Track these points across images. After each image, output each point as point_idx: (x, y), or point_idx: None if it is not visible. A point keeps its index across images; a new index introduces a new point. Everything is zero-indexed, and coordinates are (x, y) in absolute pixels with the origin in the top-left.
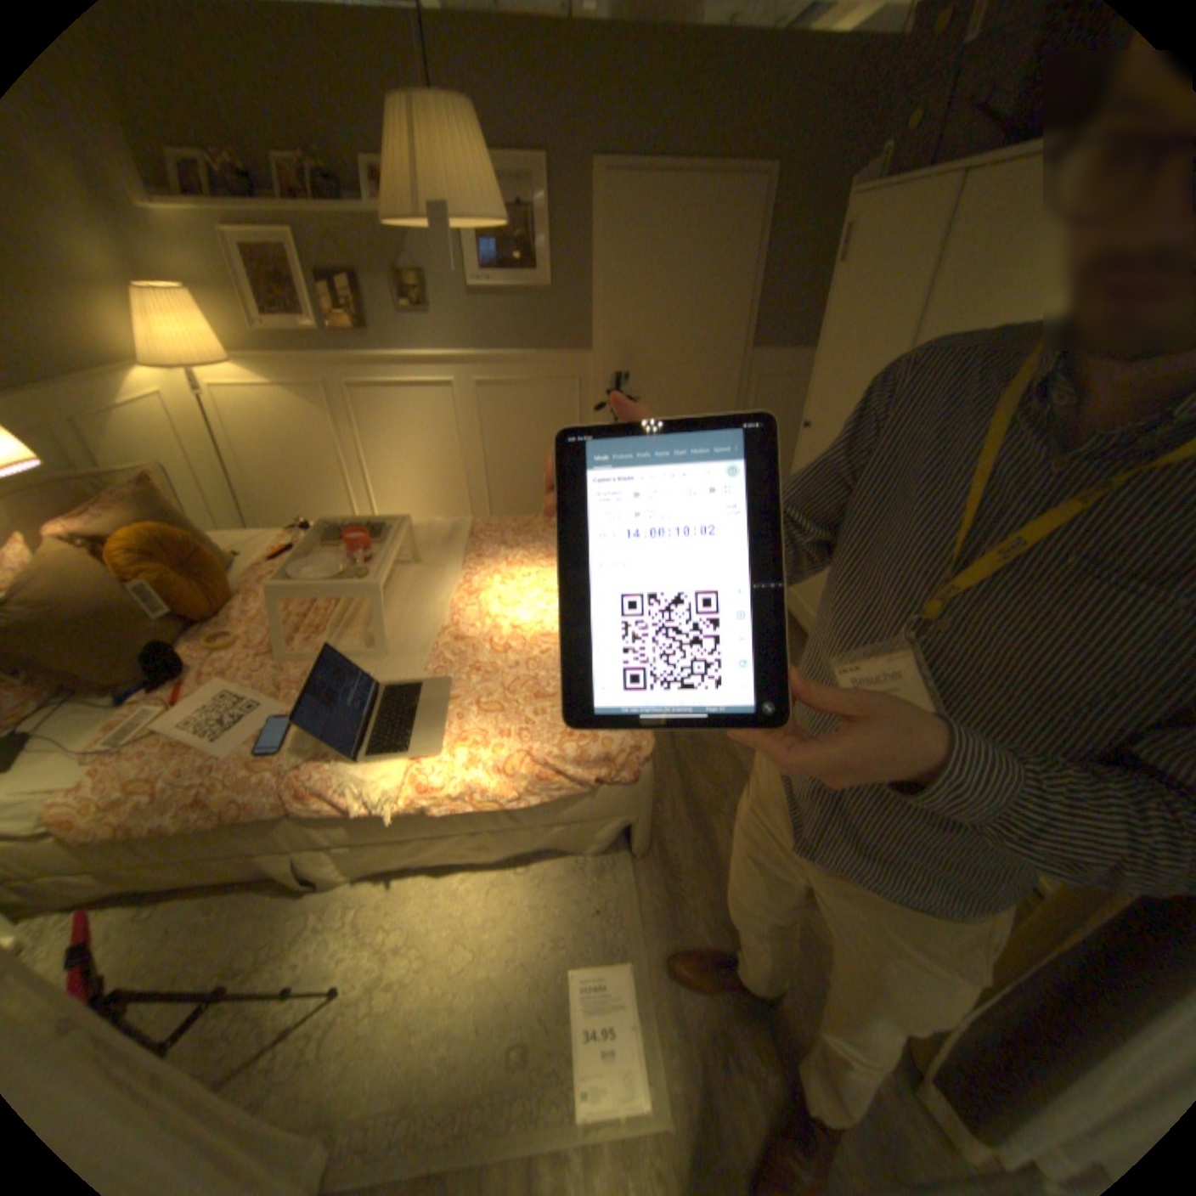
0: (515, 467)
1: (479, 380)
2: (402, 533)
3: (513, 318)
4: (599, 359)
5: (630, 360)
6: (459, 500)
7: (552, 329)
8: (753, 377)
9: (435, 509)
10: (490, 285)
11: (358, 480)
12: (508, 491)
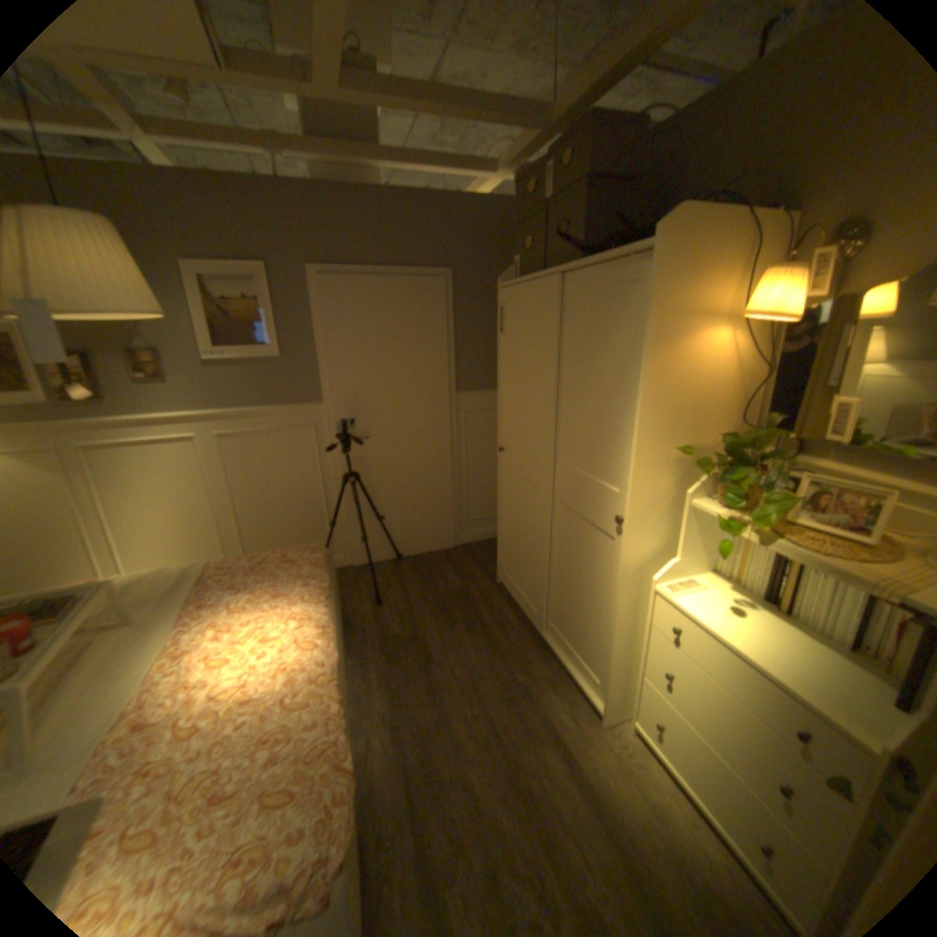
0: (261, 503)
1: (219, 433)
2: (89, 604)
3: (247, 382)
4: (330, 409)
5: (356, 408)
6: (207, 539)
7: (284, 388)
8: (460, 413)
9: (182, 550)
10: (223, 358)
11: (95, 533)
12: (257, 524)
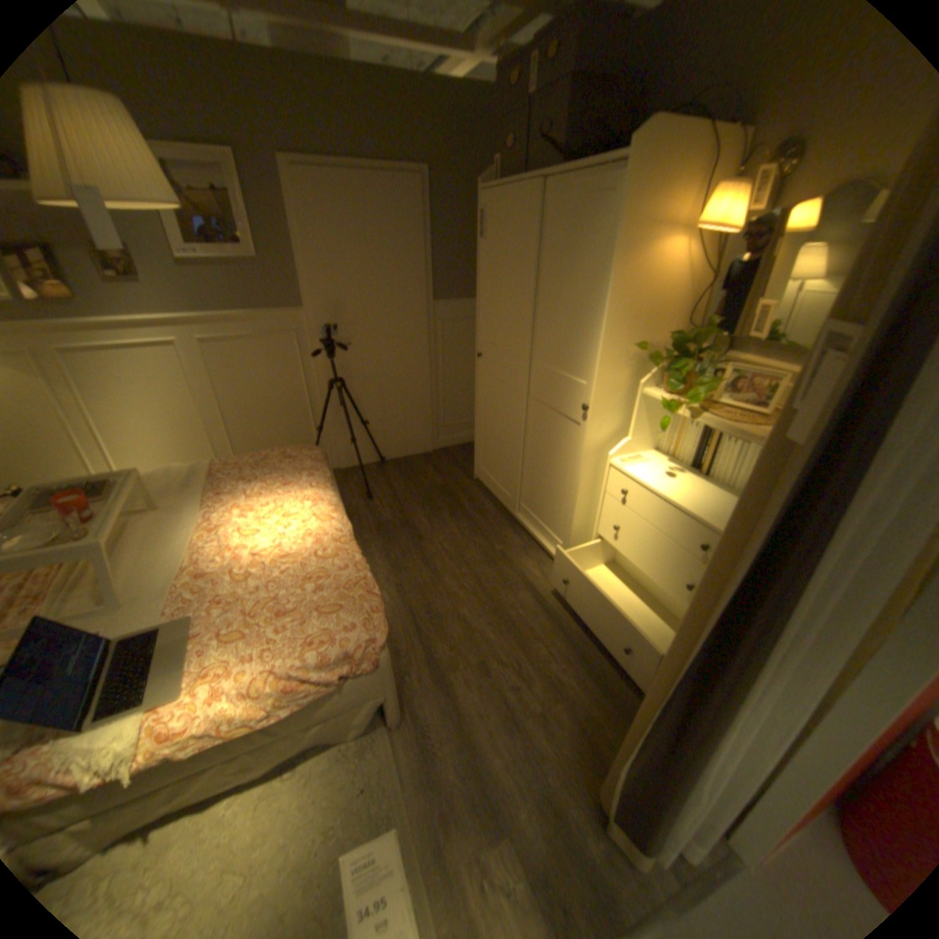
0: (250, 408)
1: (202, 337)
2: (129, 485)
3: (226, 283)
4: (311, 314)
5: (337, 313)
6: (200, 443)
7: (264, 291)
8: (438, 321)
9: (177, 453)
10: (198, 256)
11: (88, 437)
12: (248, 429)
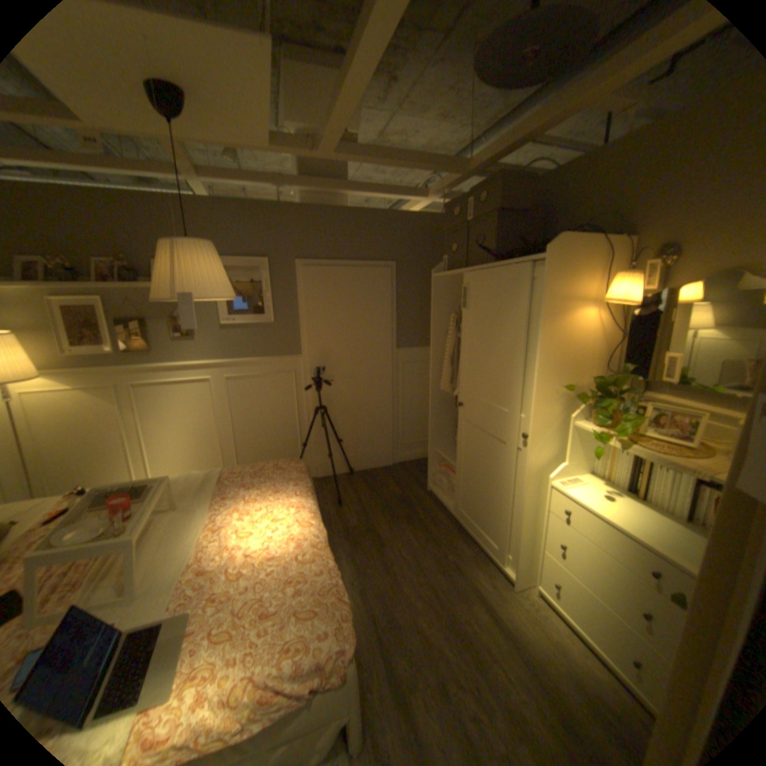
0: (254, 428)
1: (228, 376)
2: (160, 490)
3: (250, 340)
4: (307, 360)
5: (325, 359)
6: (213, 454)
7: (276, 344)
8: (399, 364)
9: (195, 462)
10: (235, 323)
11: (135, 448)
12: (250, 444)
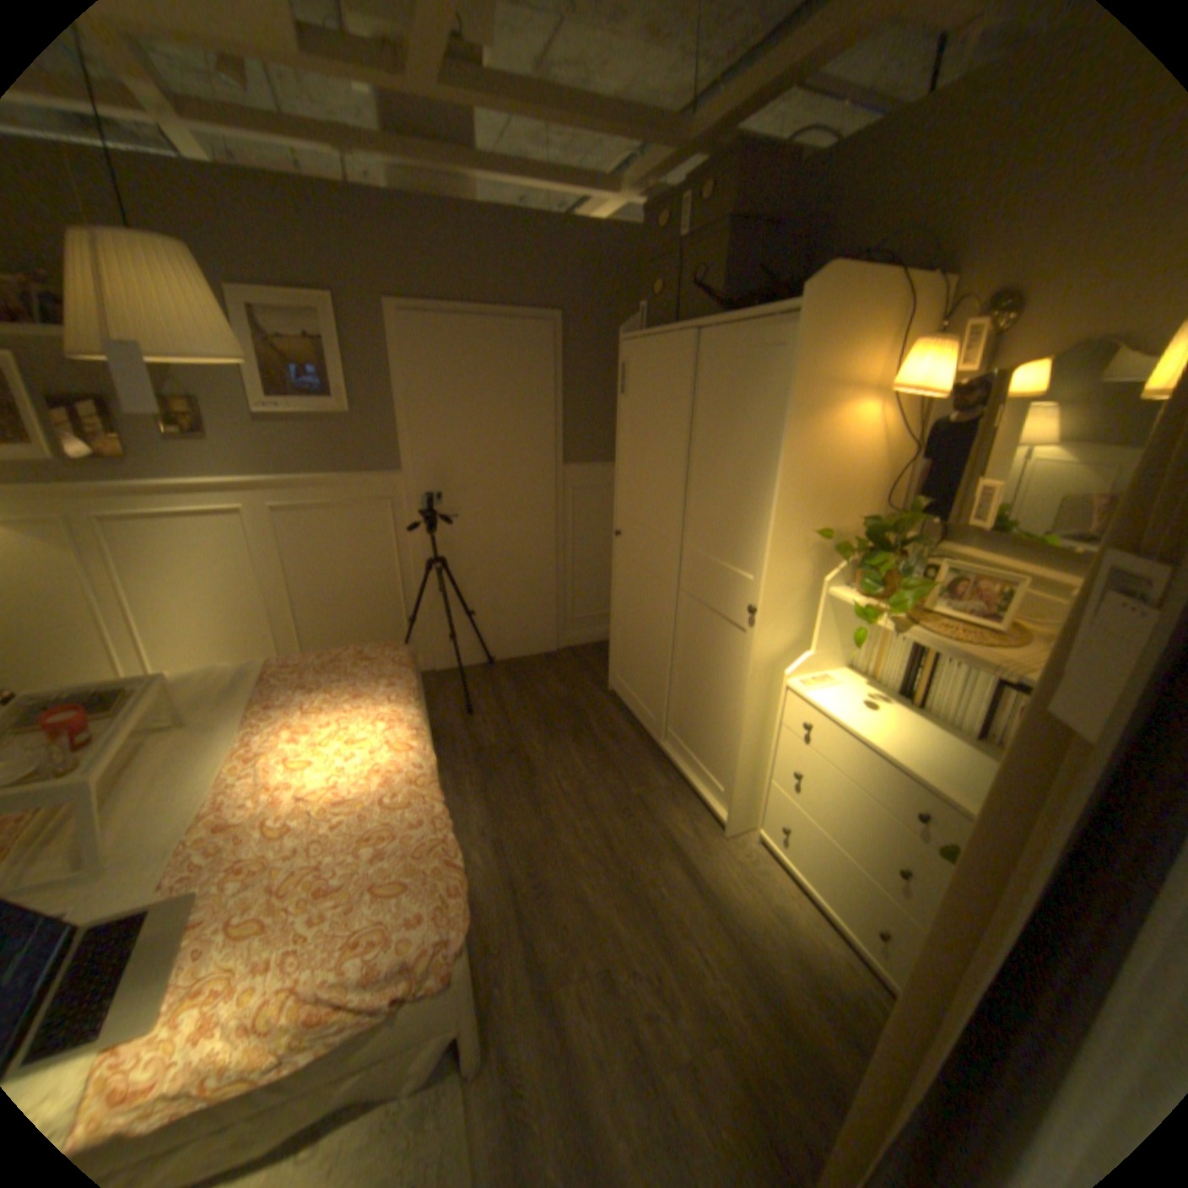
0: (327, 592)
1: (275, 505)
2: (149, 697)
3: (310, 443)
4: (411, 479)
5: (443, 479)
6: (259, 634)
7: (356, 452)
8: (568, 490)
9: (228, 647)
10: (280, 411)
11: (120, 625)
12: (321, 618)
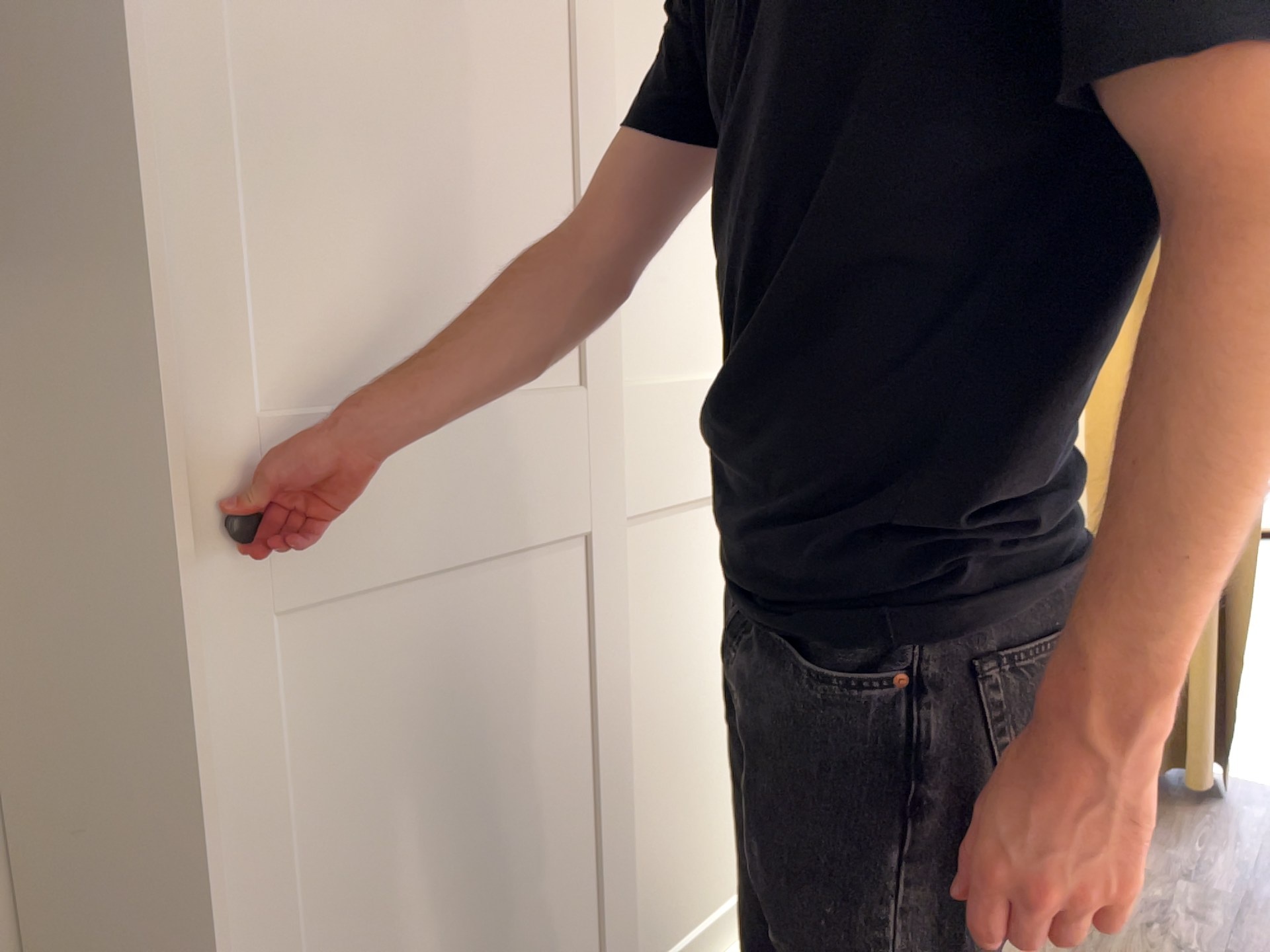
0: None
1: None
2: None
3: None
4: None
5: None
6: None
7: None
8: None
9: None
10: None
11: None
12: None
